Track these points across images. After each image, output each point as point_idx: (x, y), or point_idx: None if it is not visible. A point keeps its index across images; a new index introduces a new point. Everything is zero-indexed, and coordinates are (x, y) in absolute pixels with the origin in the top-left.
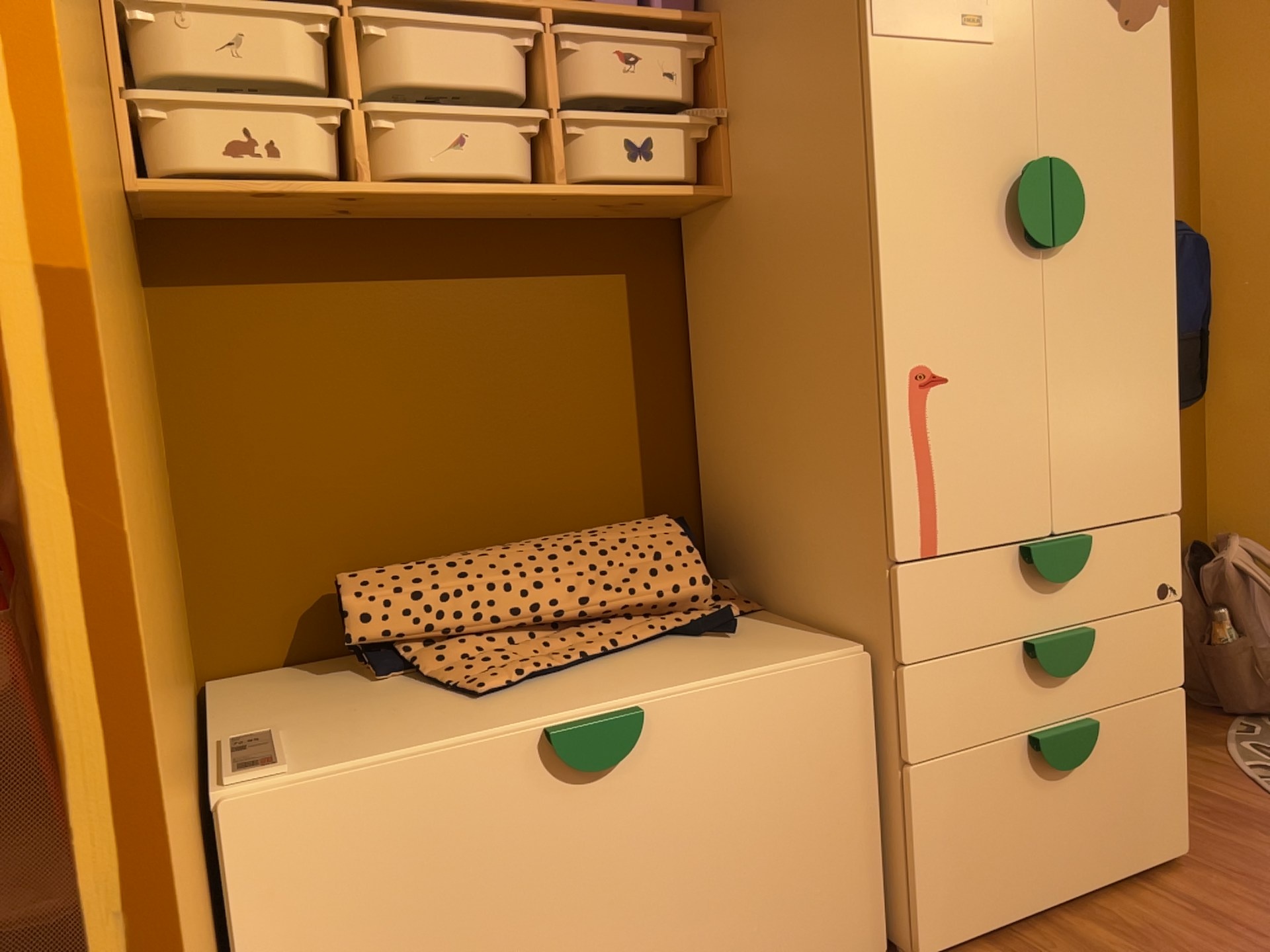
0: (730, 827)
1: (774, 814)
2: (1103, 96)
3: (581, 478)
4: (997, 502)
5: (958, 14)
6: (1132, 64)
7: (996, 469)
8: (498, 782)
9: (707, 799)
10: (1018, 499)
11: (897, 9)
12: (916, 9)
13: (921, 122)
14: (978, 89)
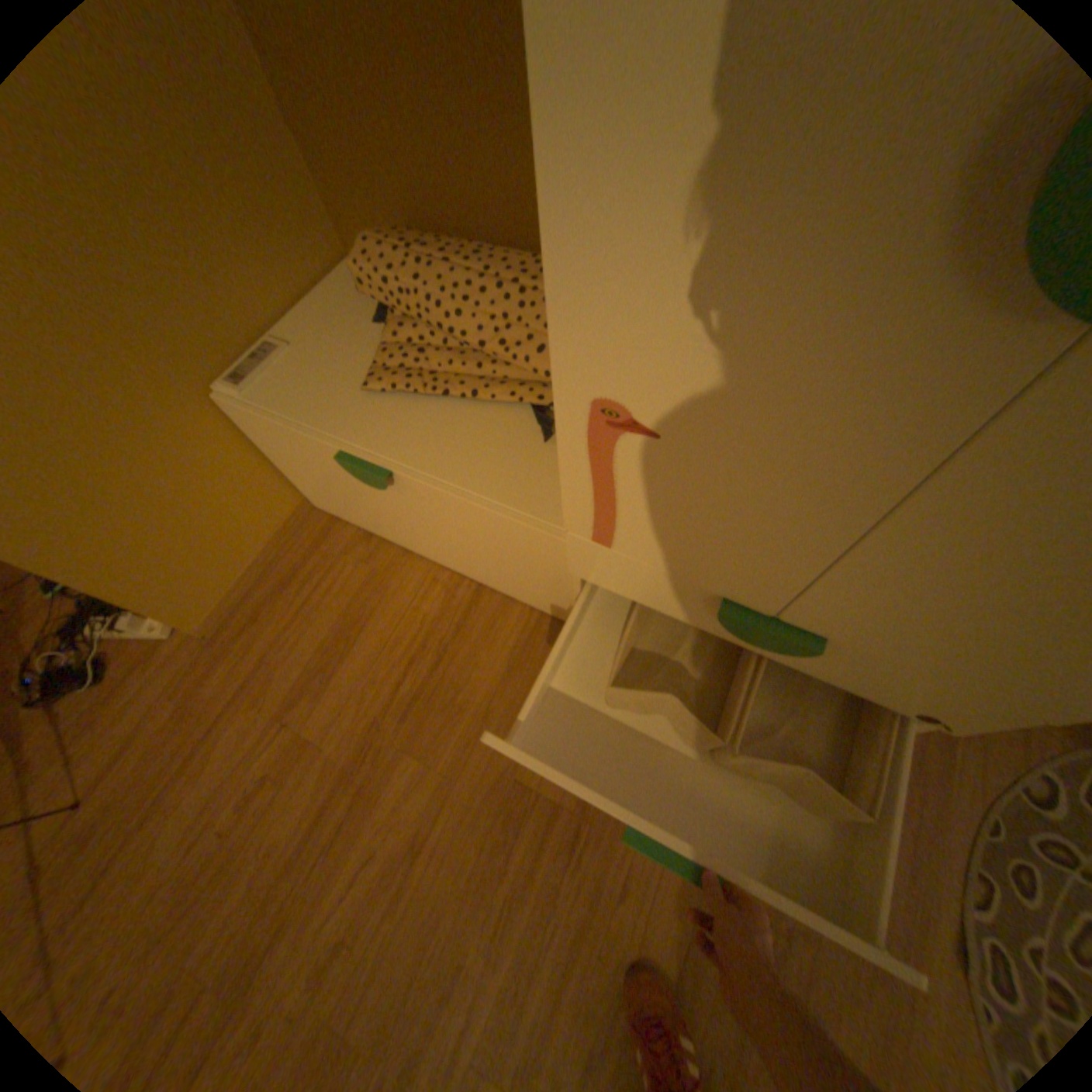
0: (468, 540)
1: (495, 552)
2: None
3: None
4: (700, 560)
5: None
6: None
7: (710, 540)
8: (327, 454)
9: (450, 524)
10: (733, 573)
11: None
12: None
13: None
14: None
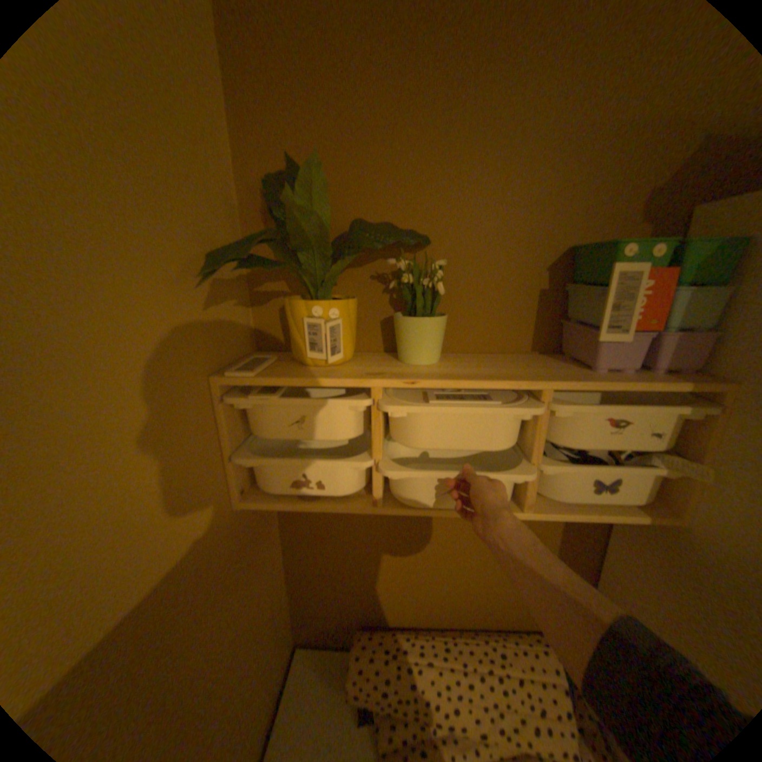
0: None
1: None
2: None
3: (504, 600)
4: None
5: None
6: None
7: None
8: None
9: None
10: None
11: None
12: None
13: None
14: None
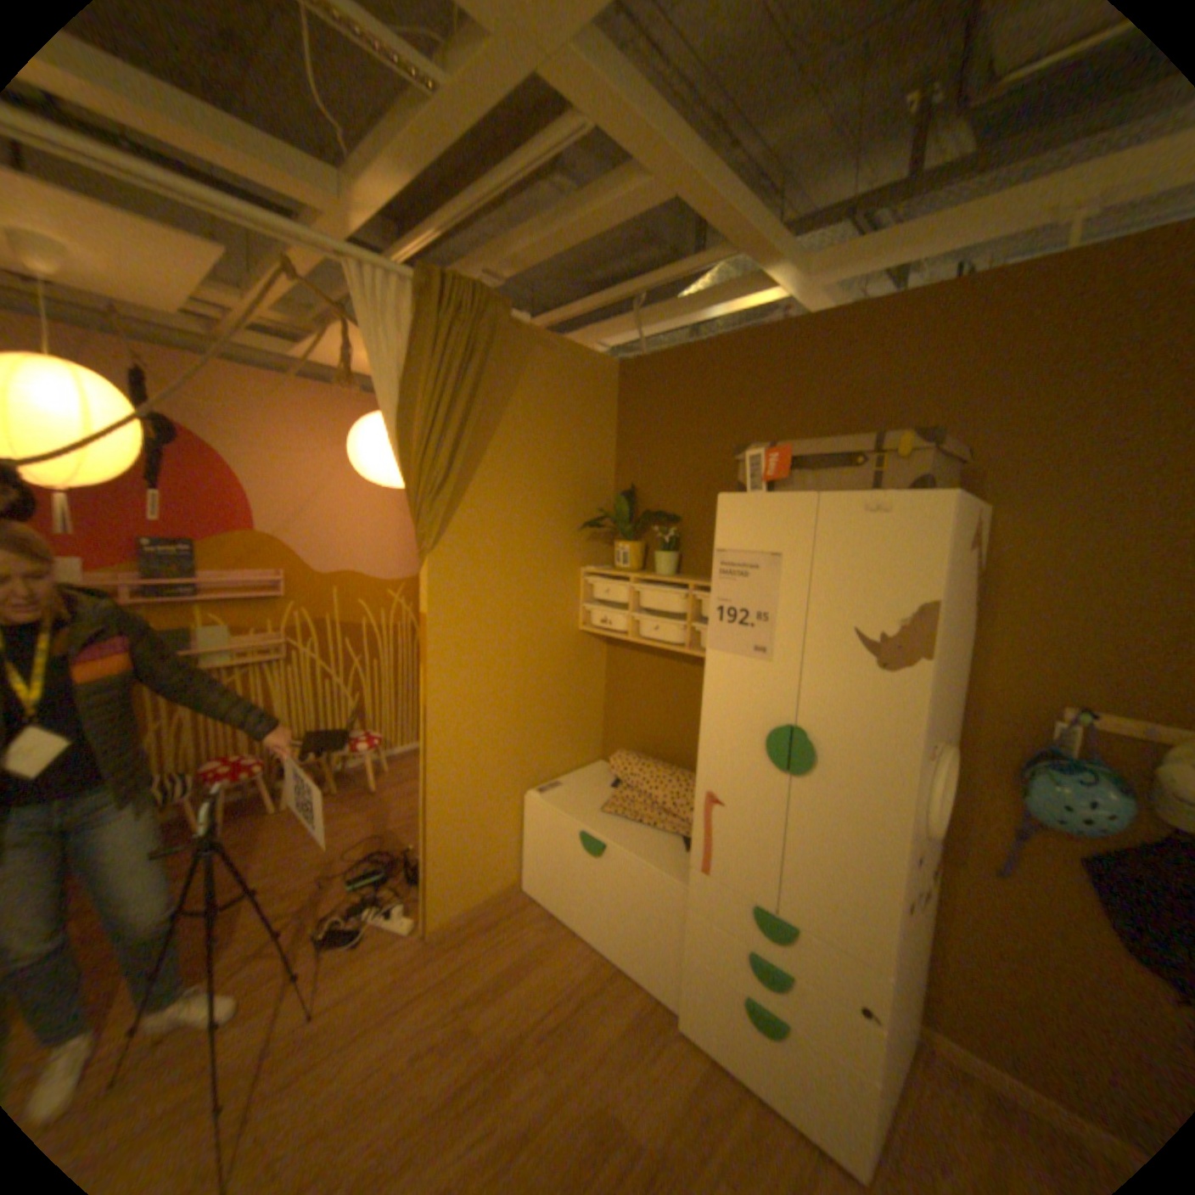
0: (628, 908)
1: (643, 919)
2: (852, 704)
3: None
4: (742, 876)
5: (751, 645)
6: (883, 691)
7: (743, 860)
8: (571, 835)
9: (622, 892)
10: (754, 882)
11: (719, 639)
12: (729, 640)
13: (725, 689)
14: (758, 681)
